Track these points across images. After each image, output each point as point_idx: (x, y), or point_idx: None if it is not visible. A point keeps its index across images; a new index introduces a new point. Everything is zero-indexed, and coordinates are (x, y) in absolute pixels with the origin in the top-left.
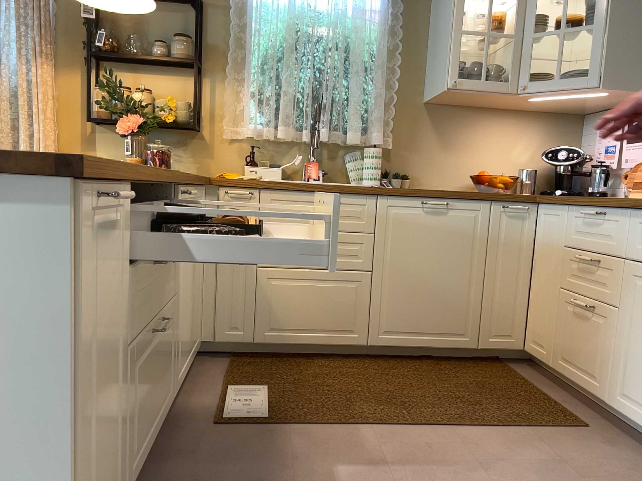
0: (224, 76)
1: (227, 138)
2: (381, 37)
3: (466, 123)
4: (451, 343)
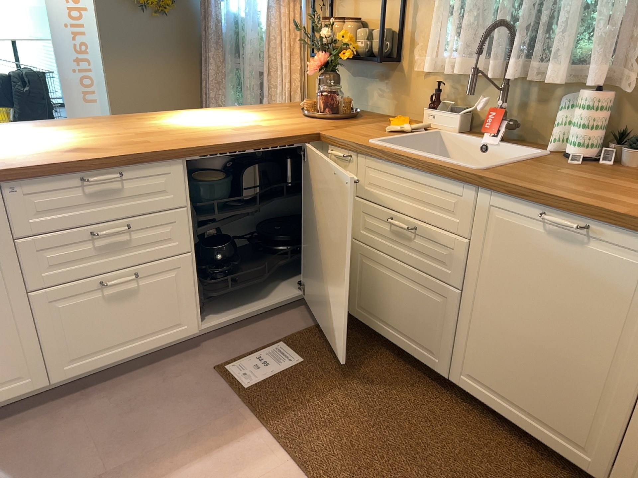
0: None
1: (419, 72)
2: None
3: None
4: (558, 446)
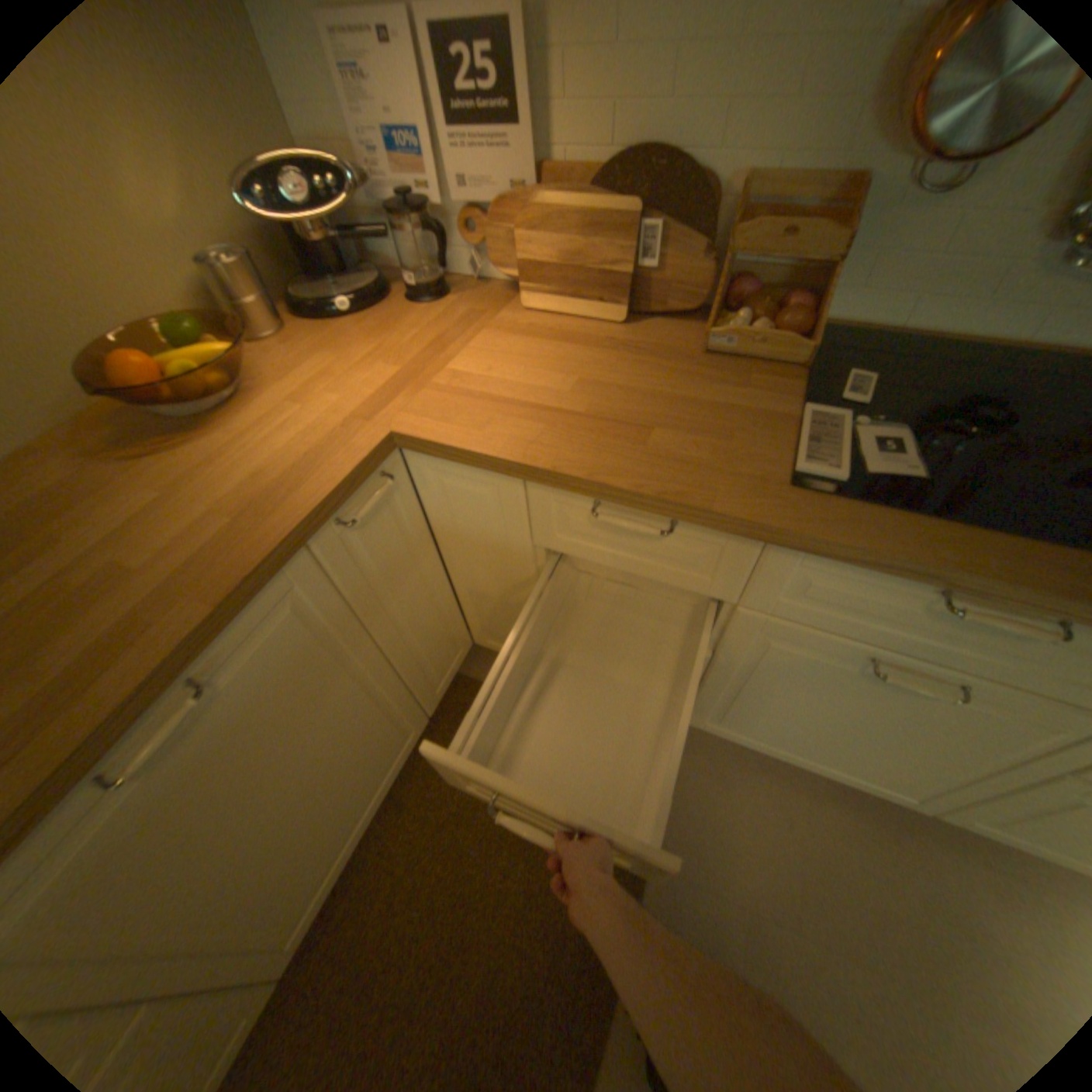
0: None
1: None
2: None
3: None
4: (396, 770)
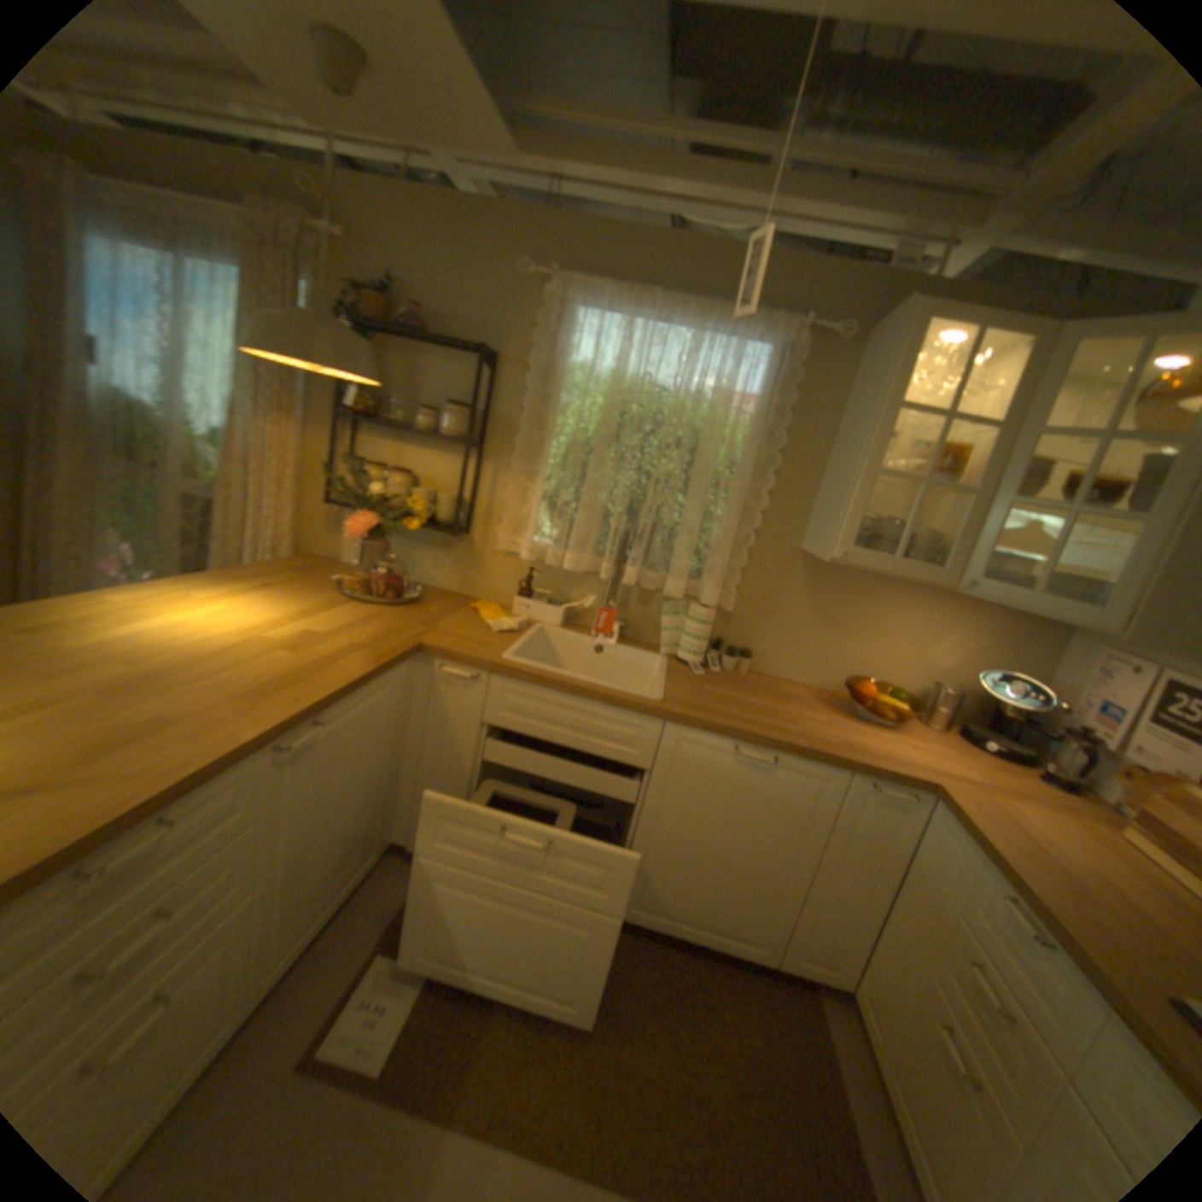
0: (509, 462)
1: (500, 551)
2: (750, 441)
3: (864, 591)
4: (737, 951)
